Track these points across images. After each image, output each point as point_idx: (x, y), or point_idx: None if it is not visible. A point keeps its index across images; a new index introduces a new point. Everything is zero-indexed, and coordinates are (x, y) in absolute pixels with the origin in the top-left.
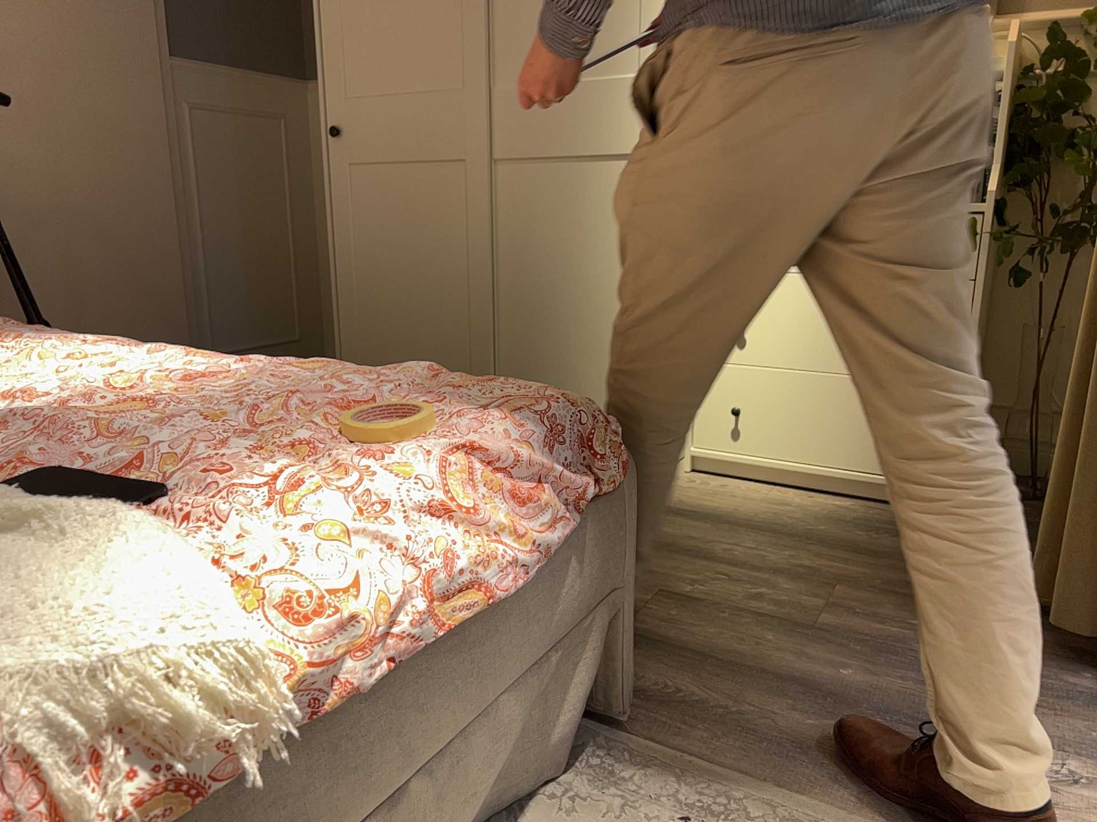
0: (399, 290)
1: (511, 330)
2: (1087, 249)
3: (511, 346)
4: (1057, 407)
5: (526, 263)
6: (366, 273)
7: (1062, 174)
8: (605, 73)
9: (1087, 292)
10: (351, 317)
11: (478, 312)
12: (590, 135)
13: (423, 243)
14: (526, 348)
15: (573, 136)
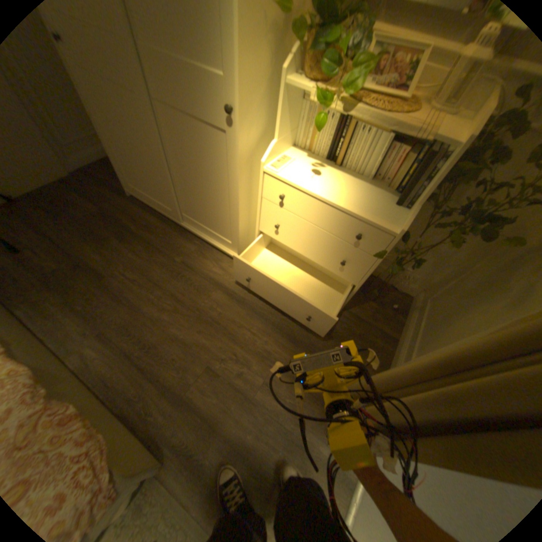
0: (129, 151)
1: (182, 189)
2: (451, 218)
3: (183, 196)
4: (400, 273)
5: (182, 163)
6: (112, 135)
7: (464, 182)
8: (204, 62)
9: (440, 234)
10: (114, 154)
11: (165, 179)
12: (200, 107)
13: (132, 133)
14: (189, 199)
15: (191, 102)
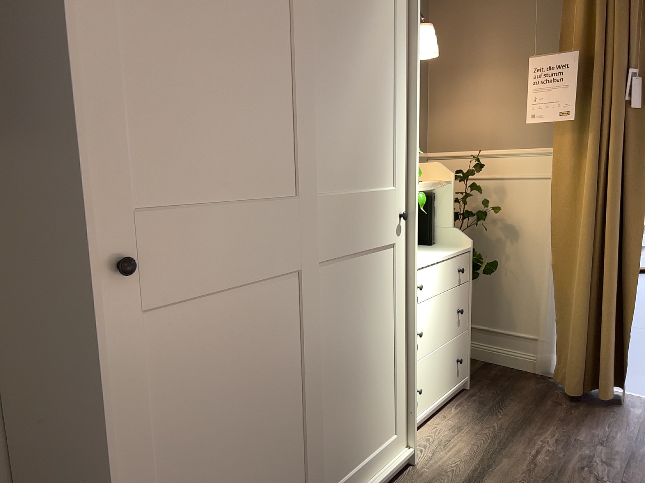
0: (224, 455)
1: (326, 421)
2: None
3: (326, 437)
4: None
5: (336, 353)
6: (171, 462)
7: None
8: (380, 185)
9: None
10: None
11: (314, 422)
12: (375, 233)
13: (255, 378)
14: (337, 430)
15: (366, 234)
